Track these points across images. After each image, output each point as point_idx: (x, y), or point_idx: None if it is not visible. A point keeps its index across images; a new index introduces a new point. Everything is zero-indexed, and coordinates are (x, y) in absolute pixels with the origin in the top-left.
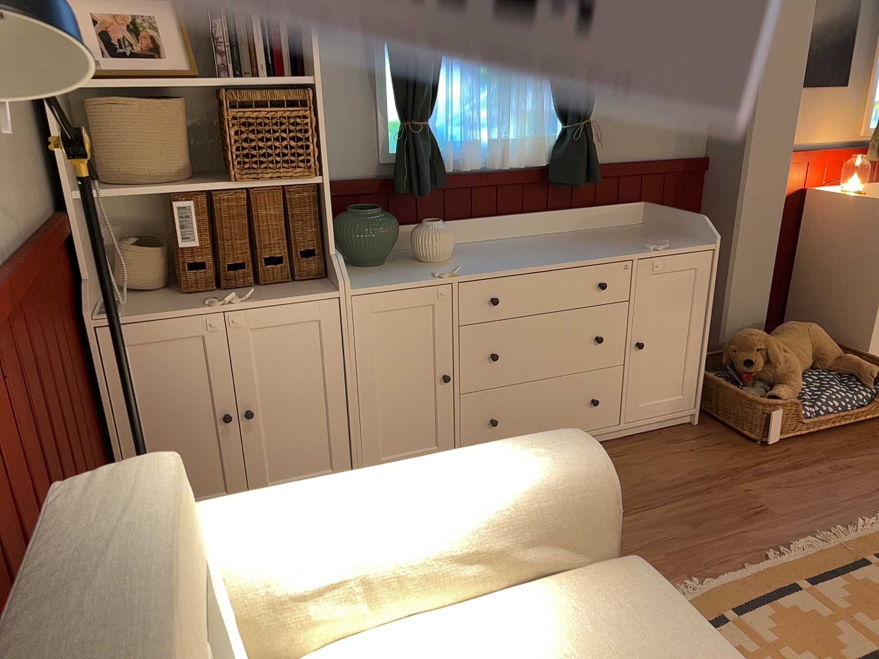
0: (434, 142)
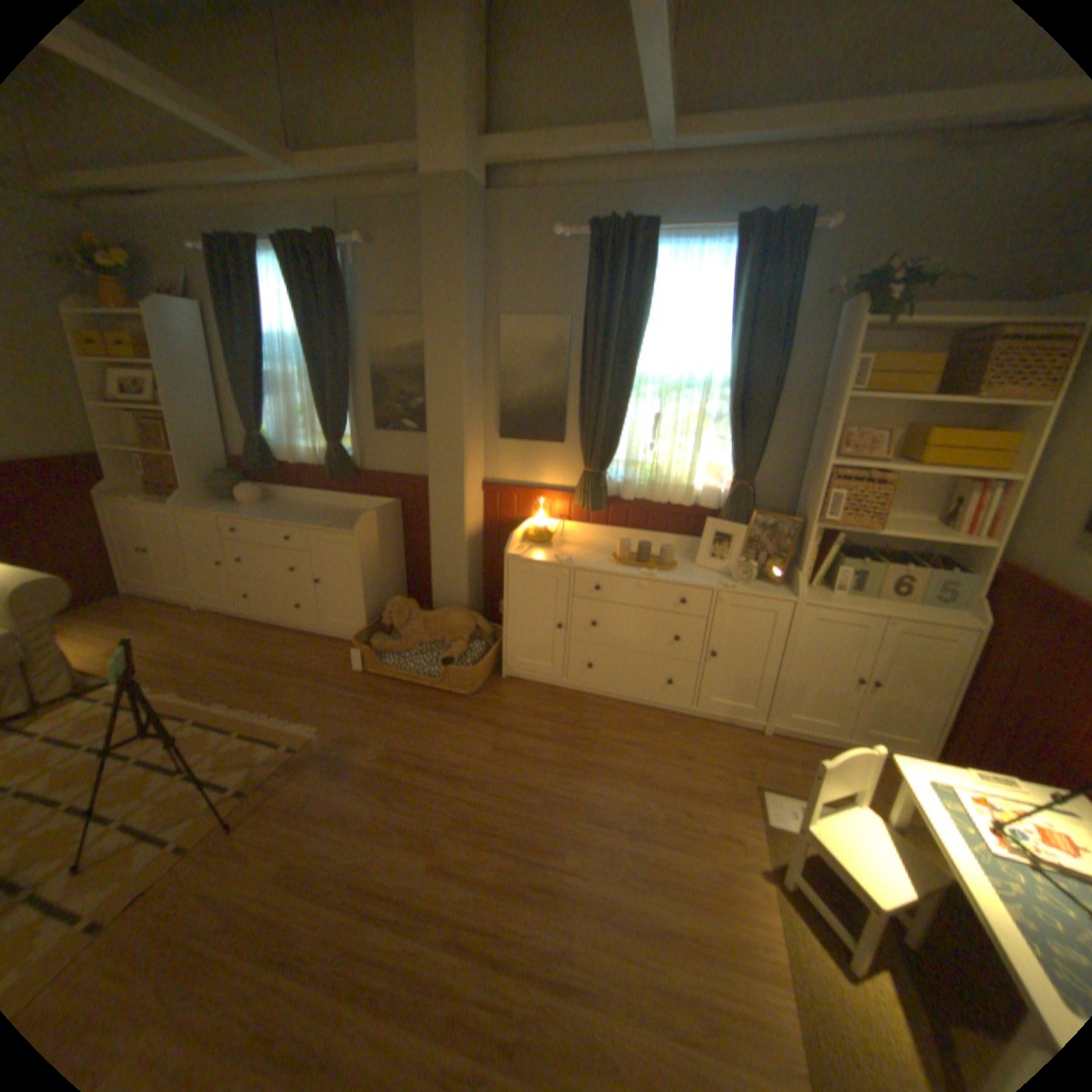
0: (261, 445)
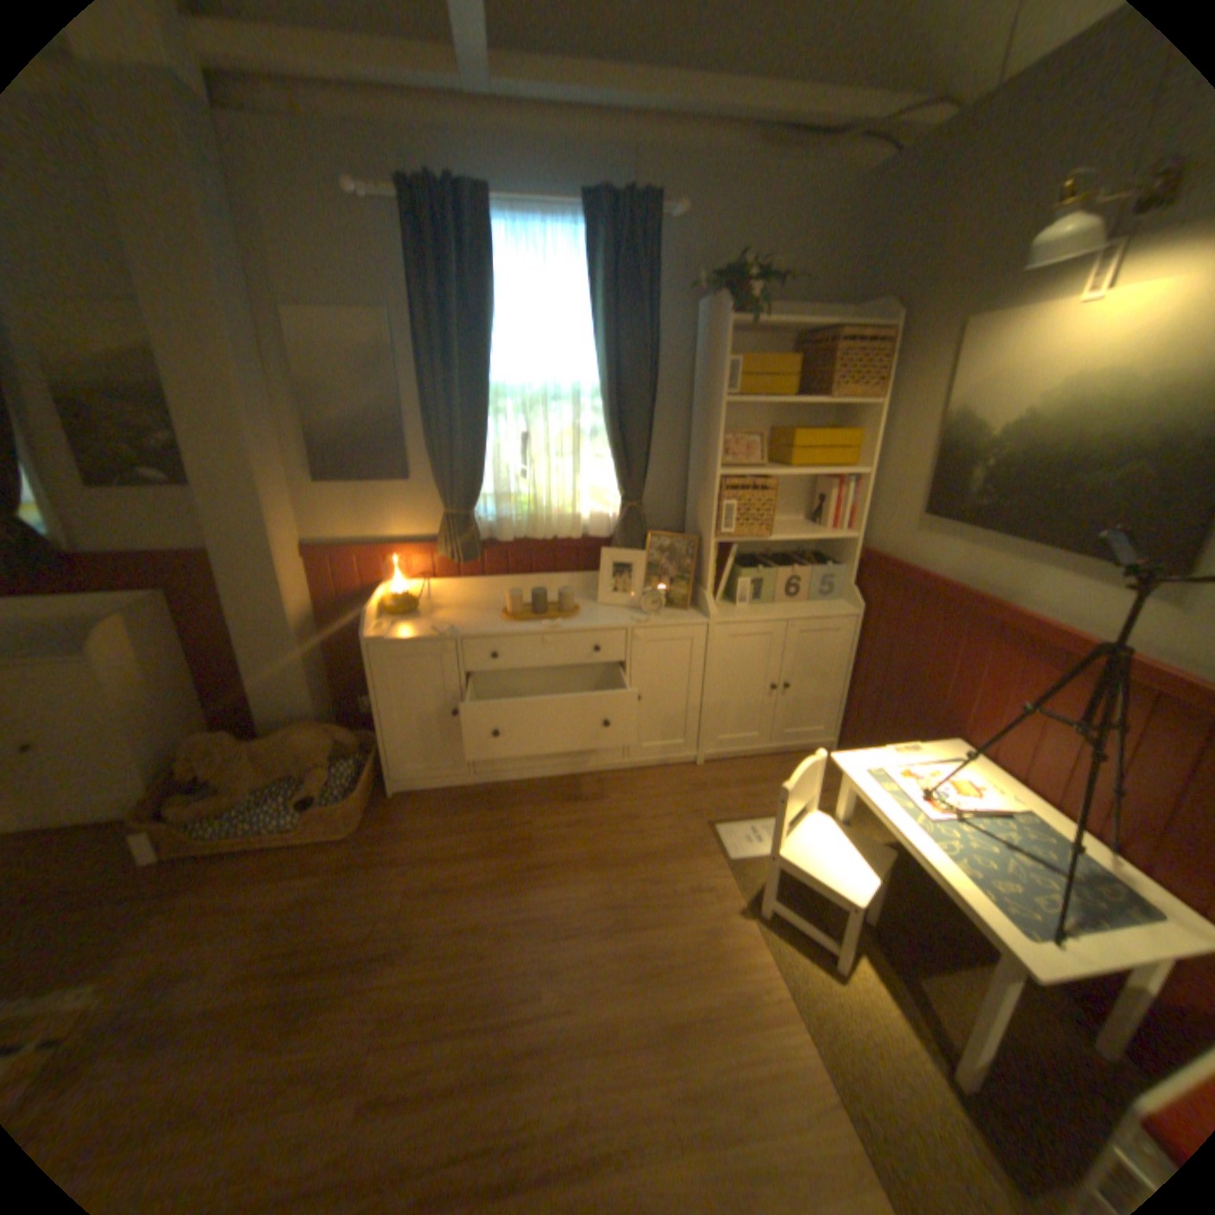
0: None
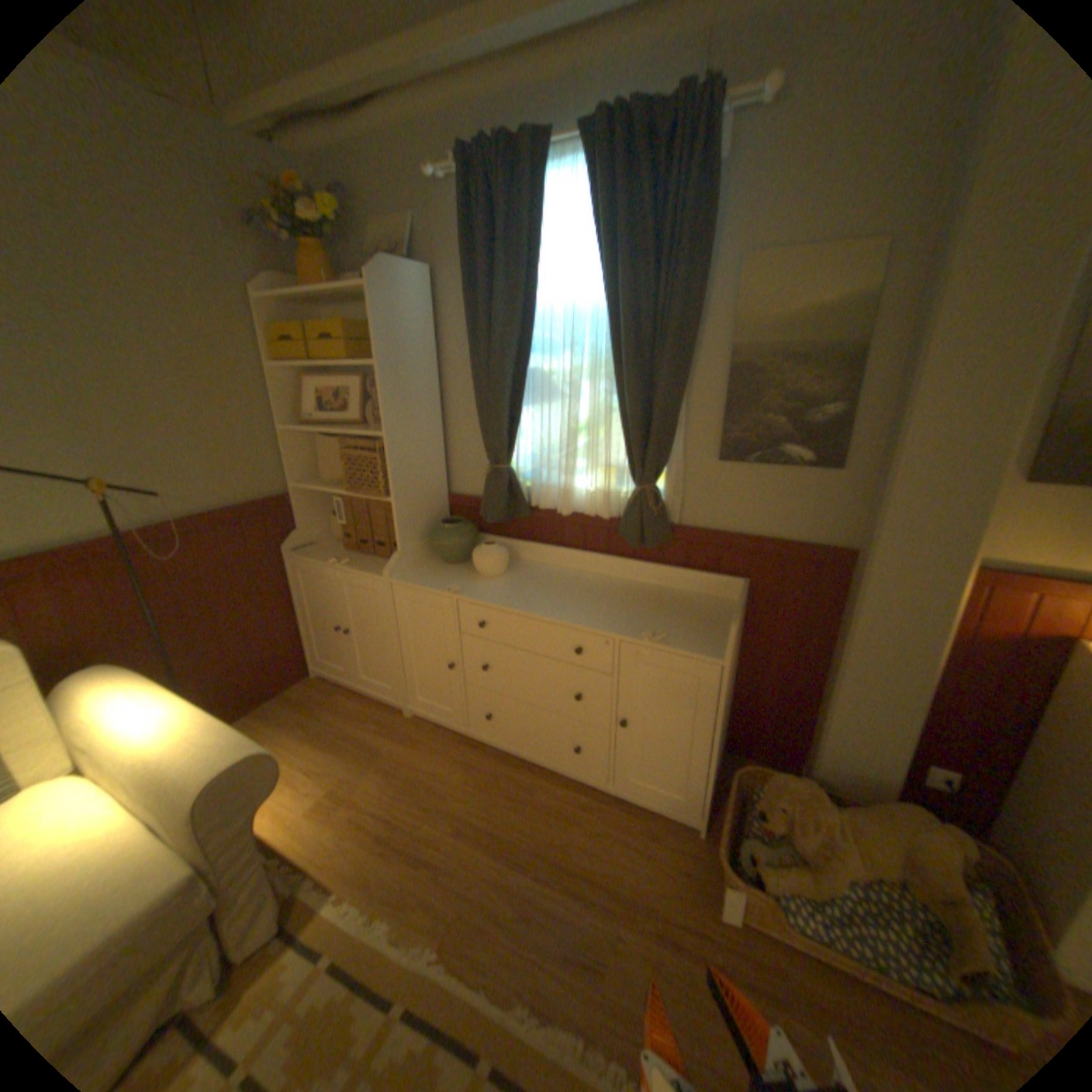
0: (514, 481)
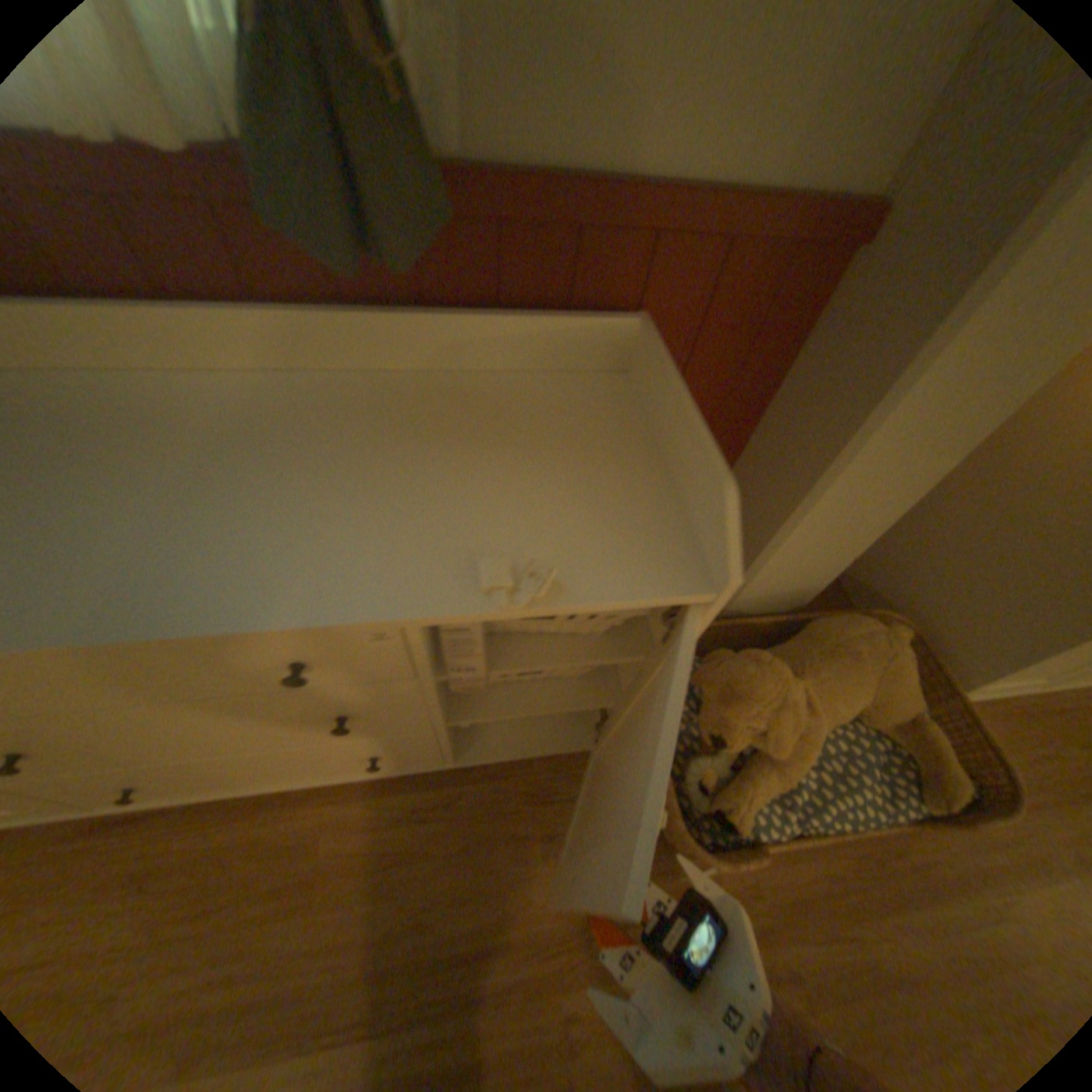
0: None
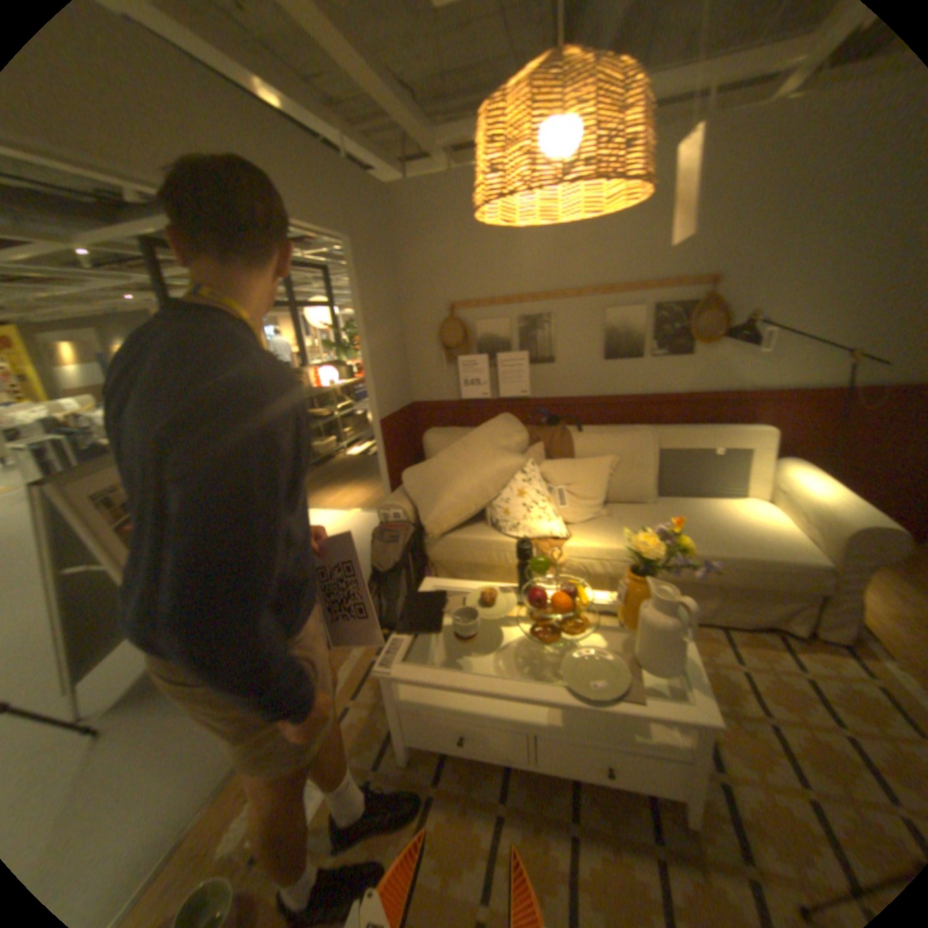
0: None
